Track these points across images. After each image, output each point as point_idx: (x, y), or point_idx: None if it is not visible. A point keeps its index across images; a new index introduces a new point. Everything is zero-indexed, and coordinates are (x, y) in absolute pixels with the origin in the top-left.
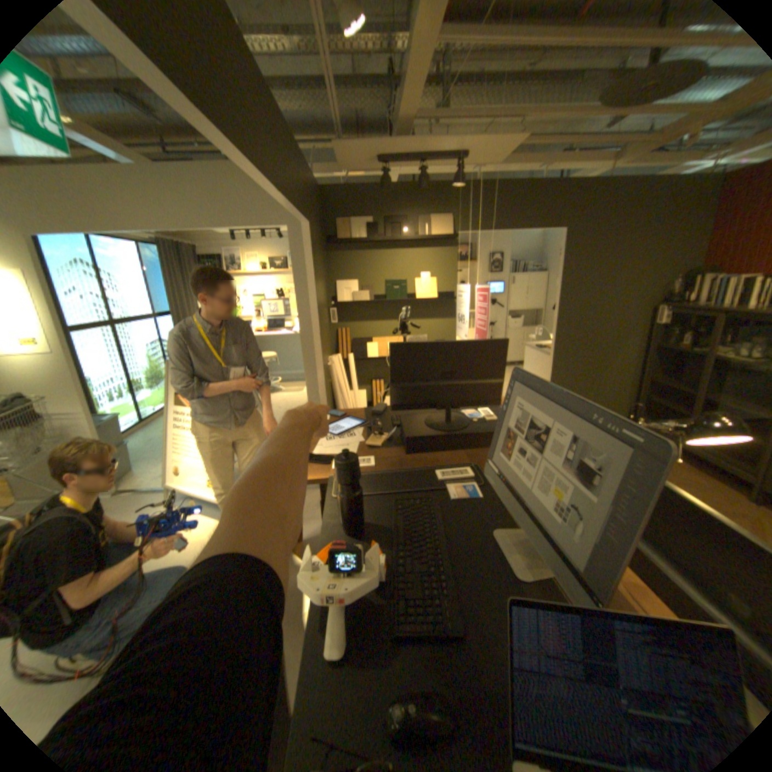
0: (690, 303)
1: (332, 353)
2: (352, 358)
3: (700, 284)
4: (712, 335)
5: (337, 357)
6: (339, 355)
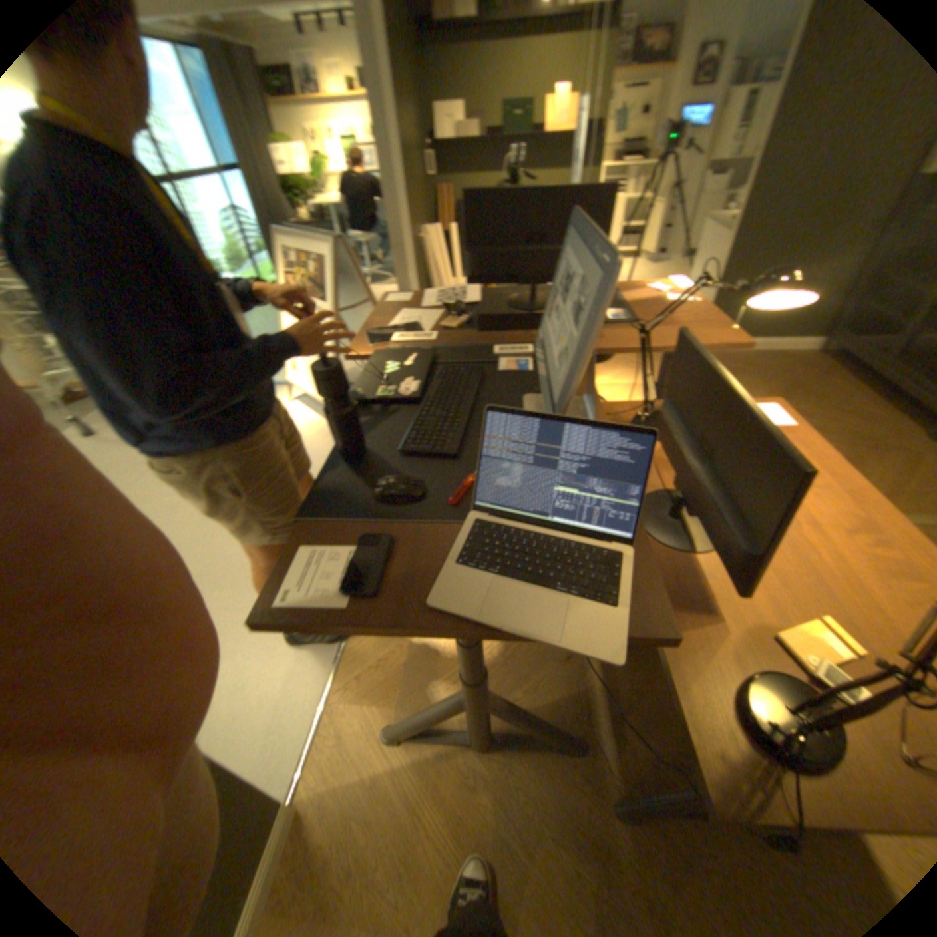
0: None
1: (429, 222)
2: (455, 230)
3: None
4: None
5: (434, 228)
6: (438, 226)
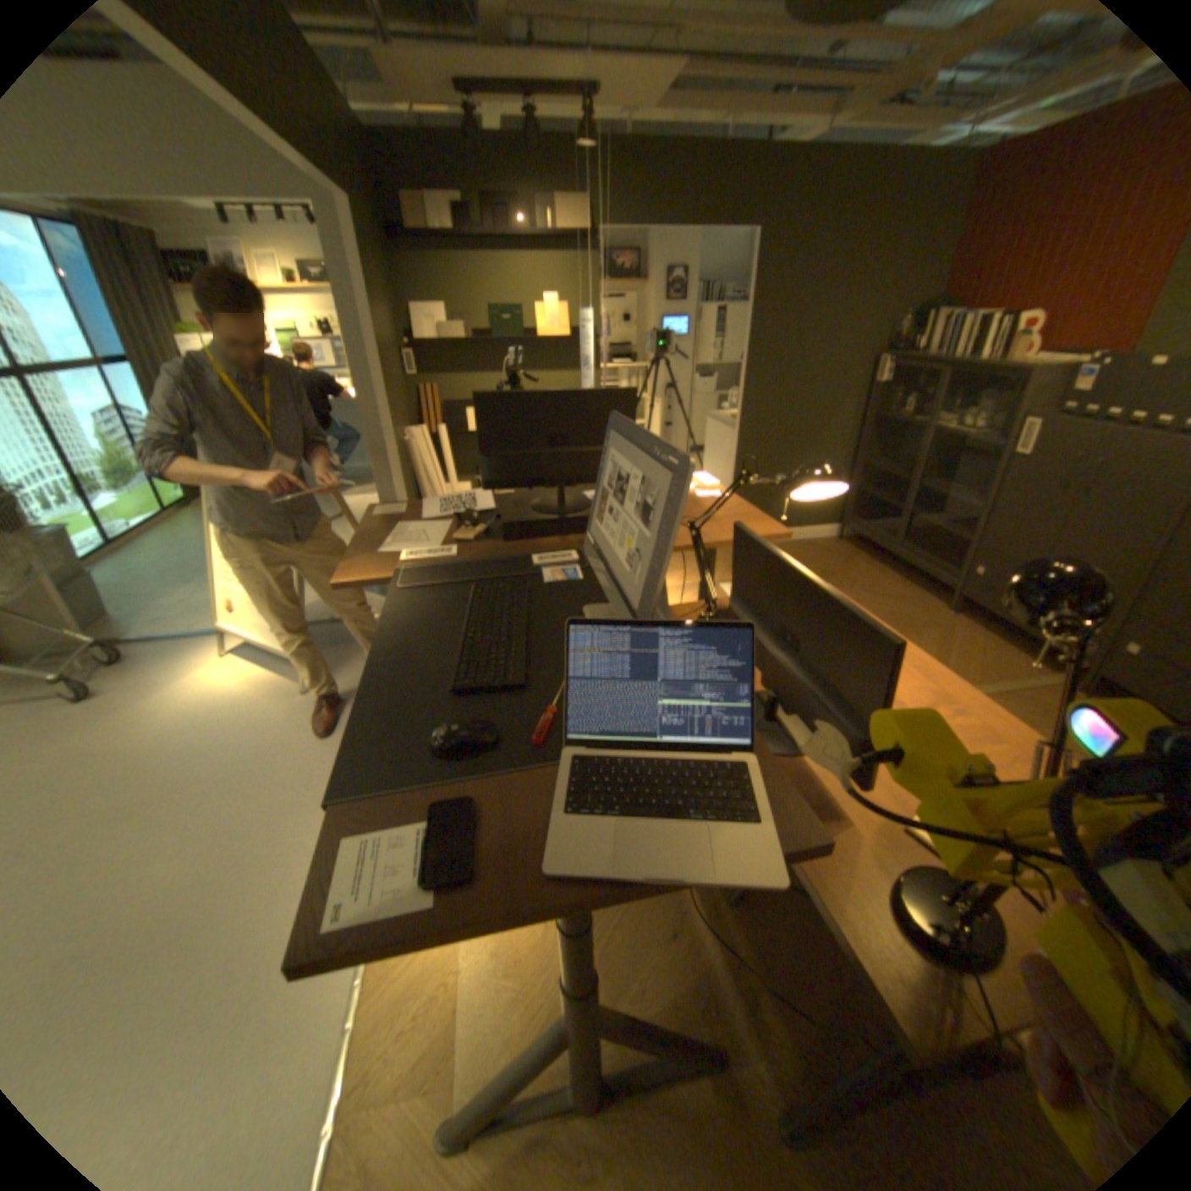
0: (921, 352)
1: (414, 424)
2: (447, 433)
3: (933, 324)
4: (940, 397)
5: (422, 431)
6: (426, 429)
